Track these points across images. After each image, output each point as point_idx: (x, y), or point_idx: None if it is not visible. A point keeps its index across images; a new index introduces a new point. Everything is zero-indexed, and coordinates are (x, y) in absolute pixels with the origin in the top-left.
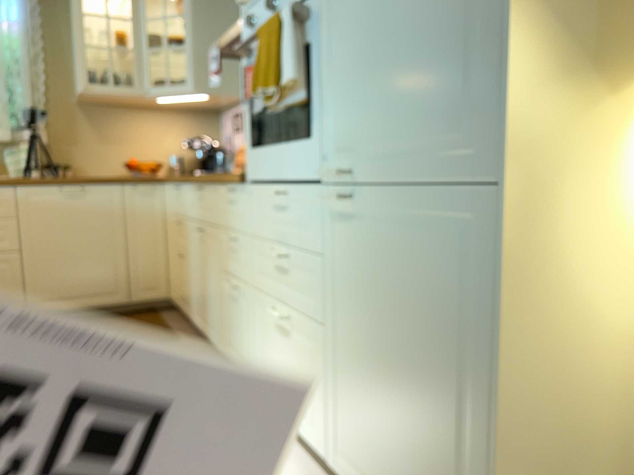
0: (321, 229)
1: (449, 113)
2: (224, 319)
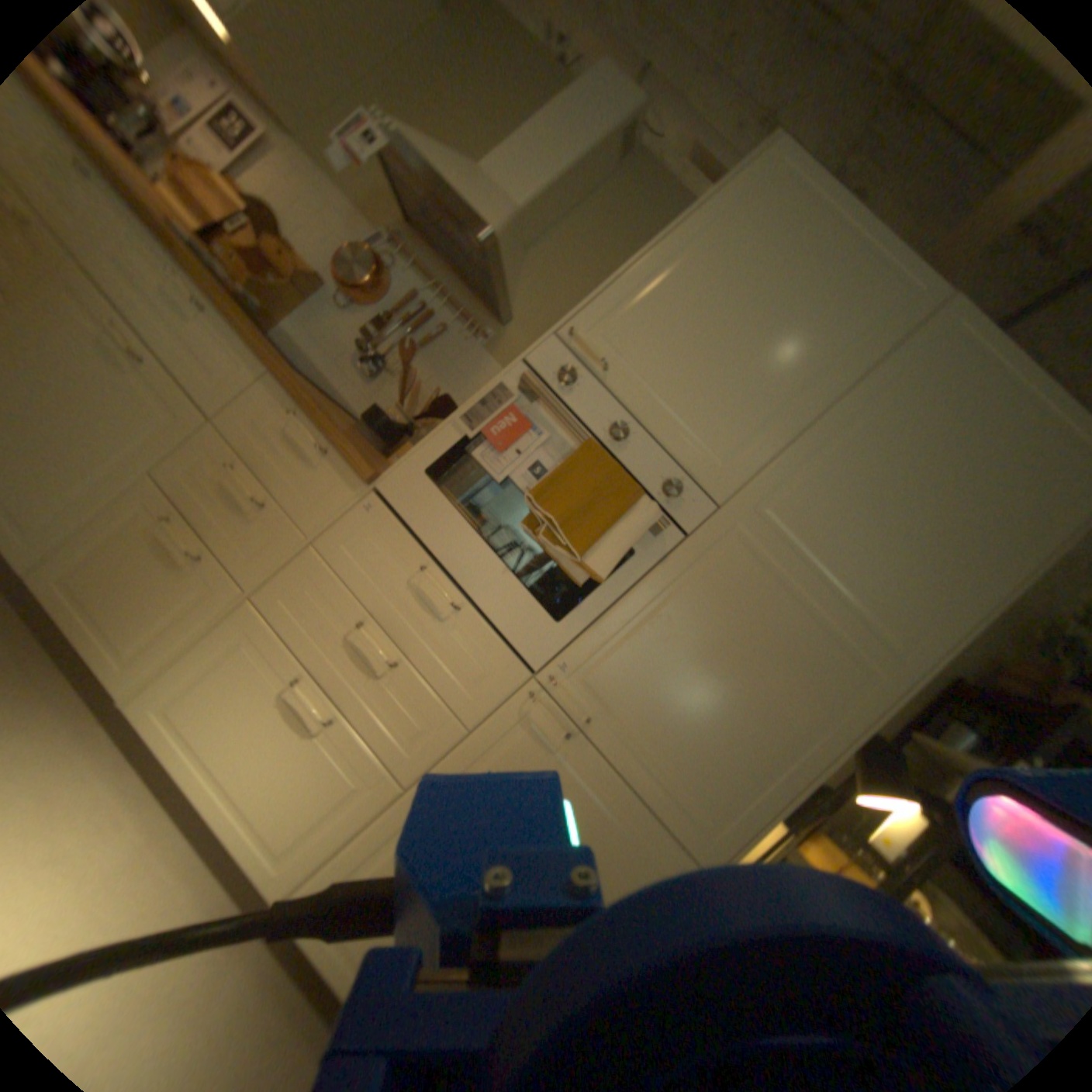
0: (486, 701)
1: (710, 789)
2: (80, 539)
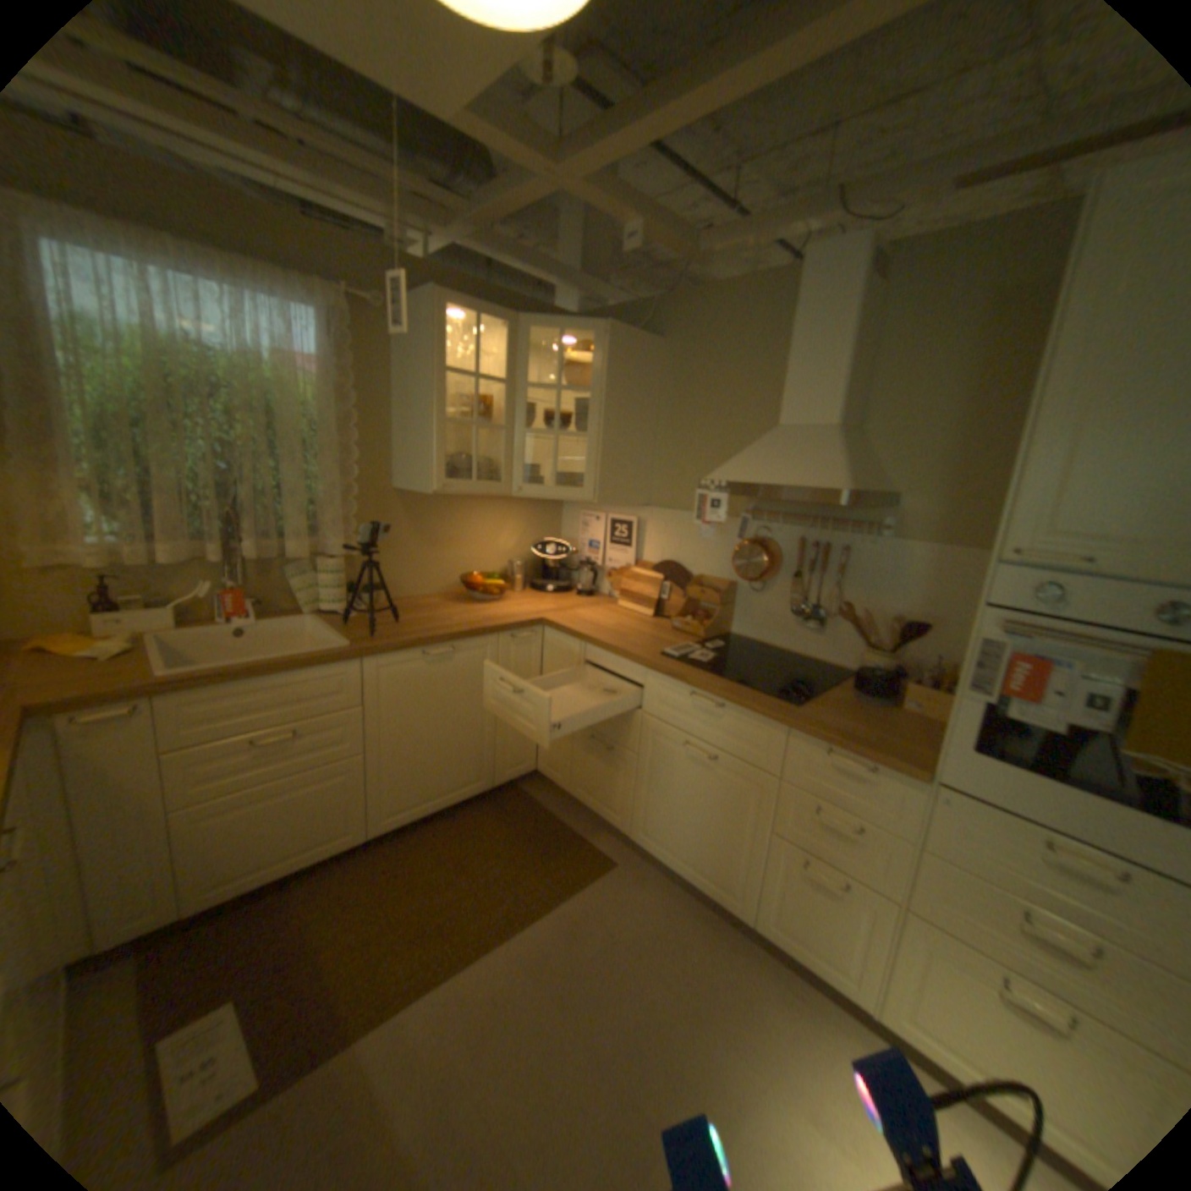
0: None
1: None
2: (761, 885)
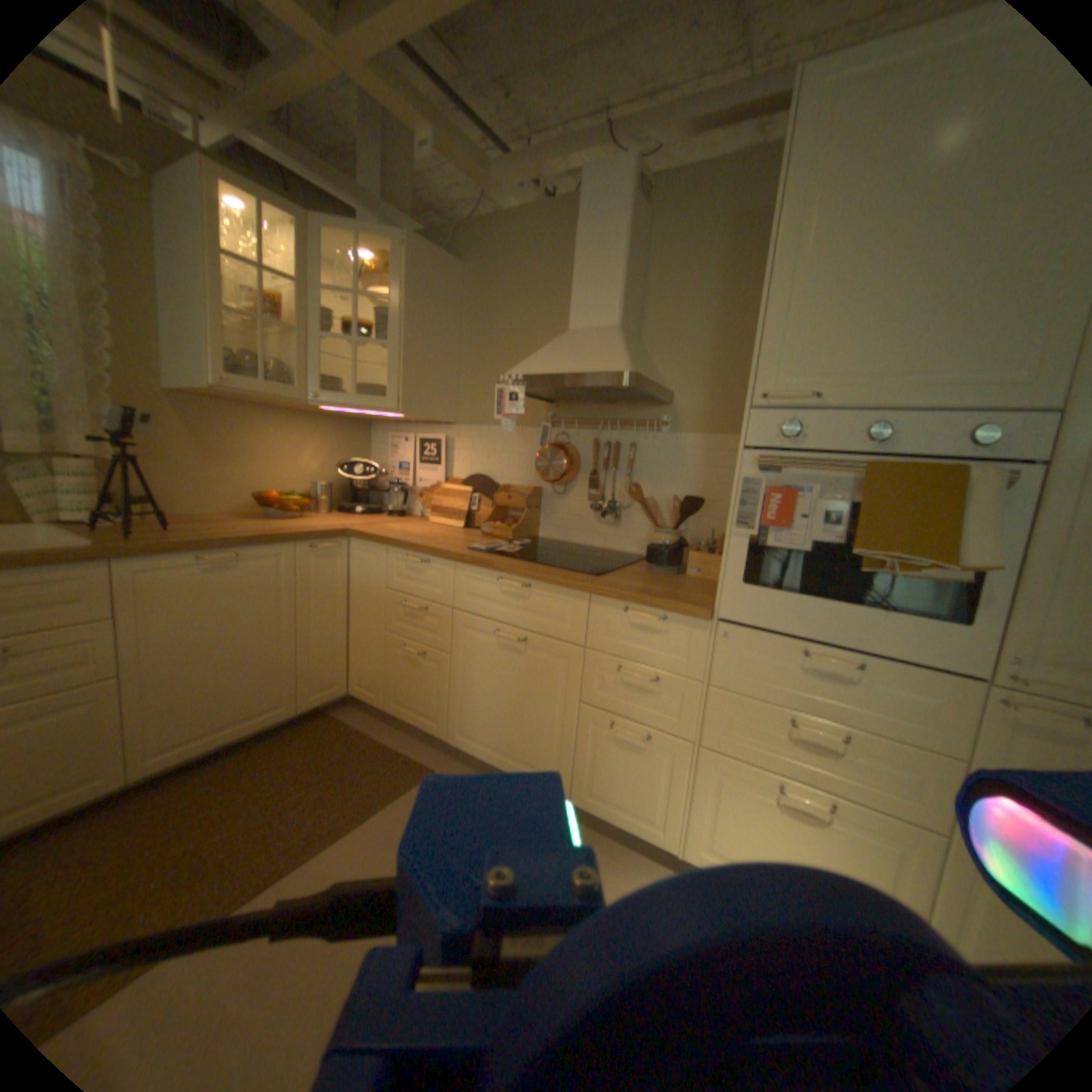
0: (958, 727)
1: None
2: (573, 759)
